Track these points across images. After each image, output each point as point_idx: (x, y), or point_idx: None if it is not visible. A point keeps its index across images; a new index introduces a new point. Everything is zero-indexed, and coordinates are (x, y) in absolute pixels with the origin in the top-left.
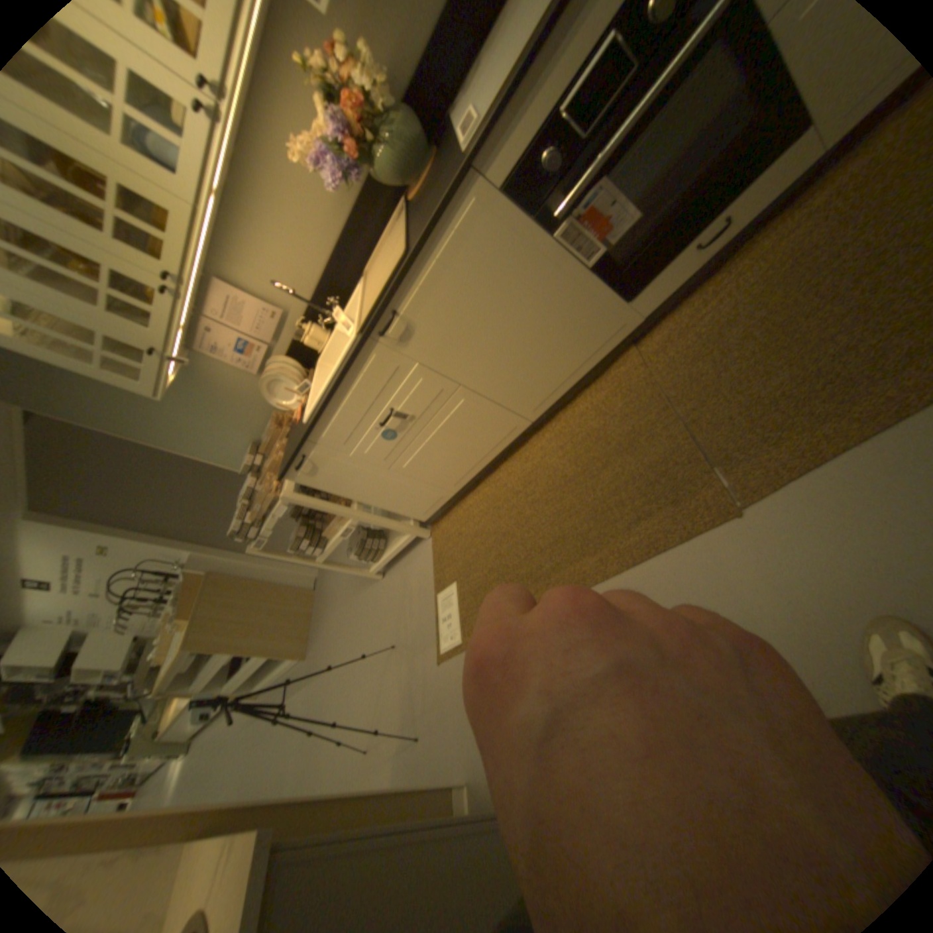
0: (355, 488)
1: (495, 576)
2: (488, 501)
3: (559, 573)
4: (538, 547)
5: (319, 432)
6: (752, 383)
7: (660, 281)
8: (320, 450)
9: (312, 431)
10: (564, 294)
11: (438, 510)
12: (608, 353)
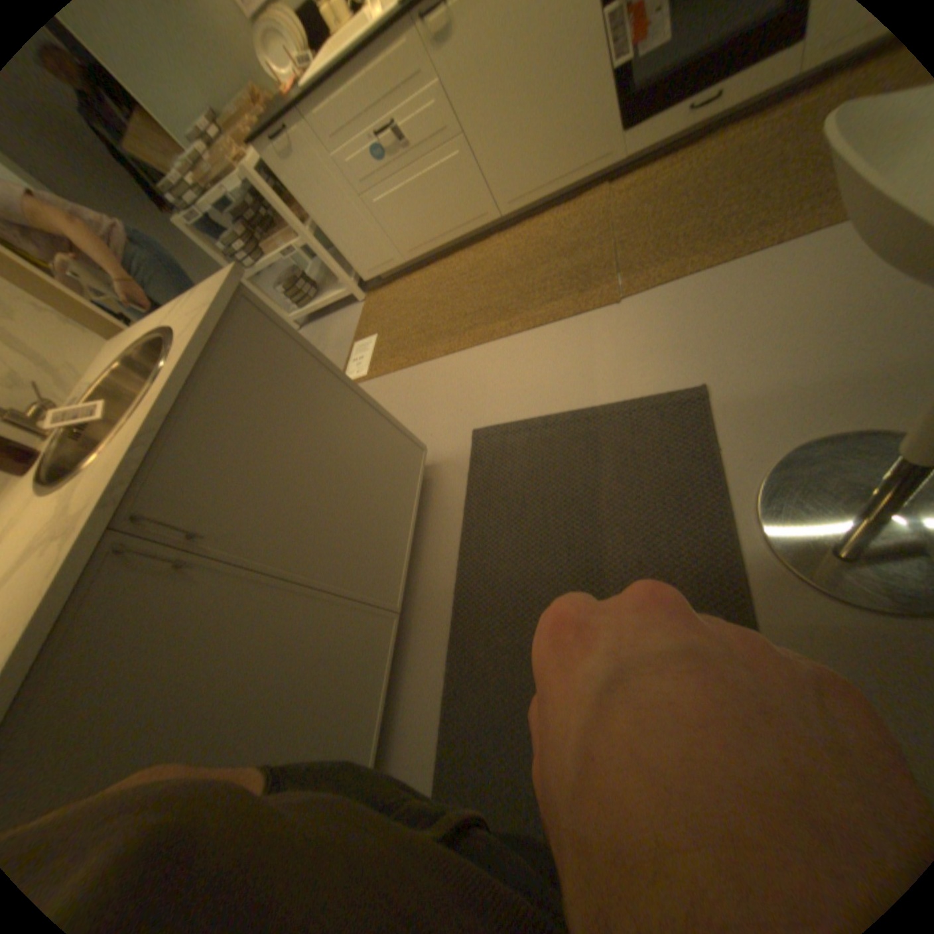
0: (317, 200)
1: (416, 331)
2: (432, 278)
3: (473, 330)
4: (463, 313)
5: (310, 102)
6: (671, 223)
7: (653, 122)
8: (302, 128)
9: (304, 96)
10: (584, 82)
11: (381, 273)
12: (587, 174)
